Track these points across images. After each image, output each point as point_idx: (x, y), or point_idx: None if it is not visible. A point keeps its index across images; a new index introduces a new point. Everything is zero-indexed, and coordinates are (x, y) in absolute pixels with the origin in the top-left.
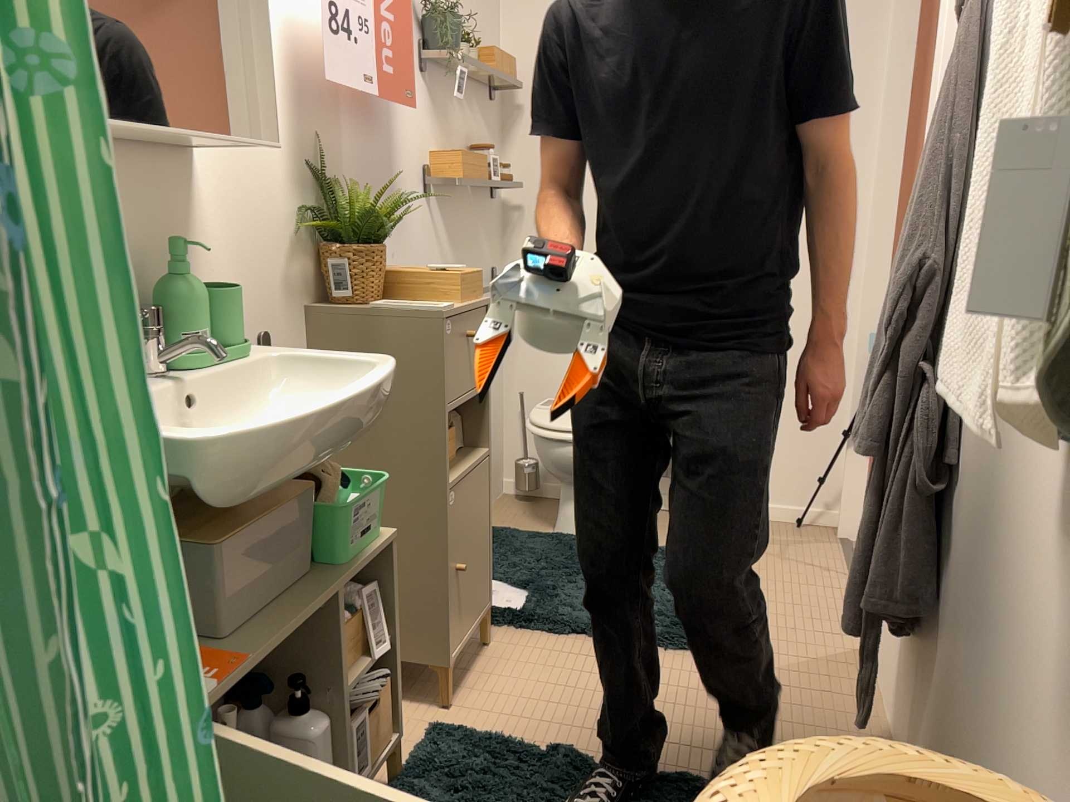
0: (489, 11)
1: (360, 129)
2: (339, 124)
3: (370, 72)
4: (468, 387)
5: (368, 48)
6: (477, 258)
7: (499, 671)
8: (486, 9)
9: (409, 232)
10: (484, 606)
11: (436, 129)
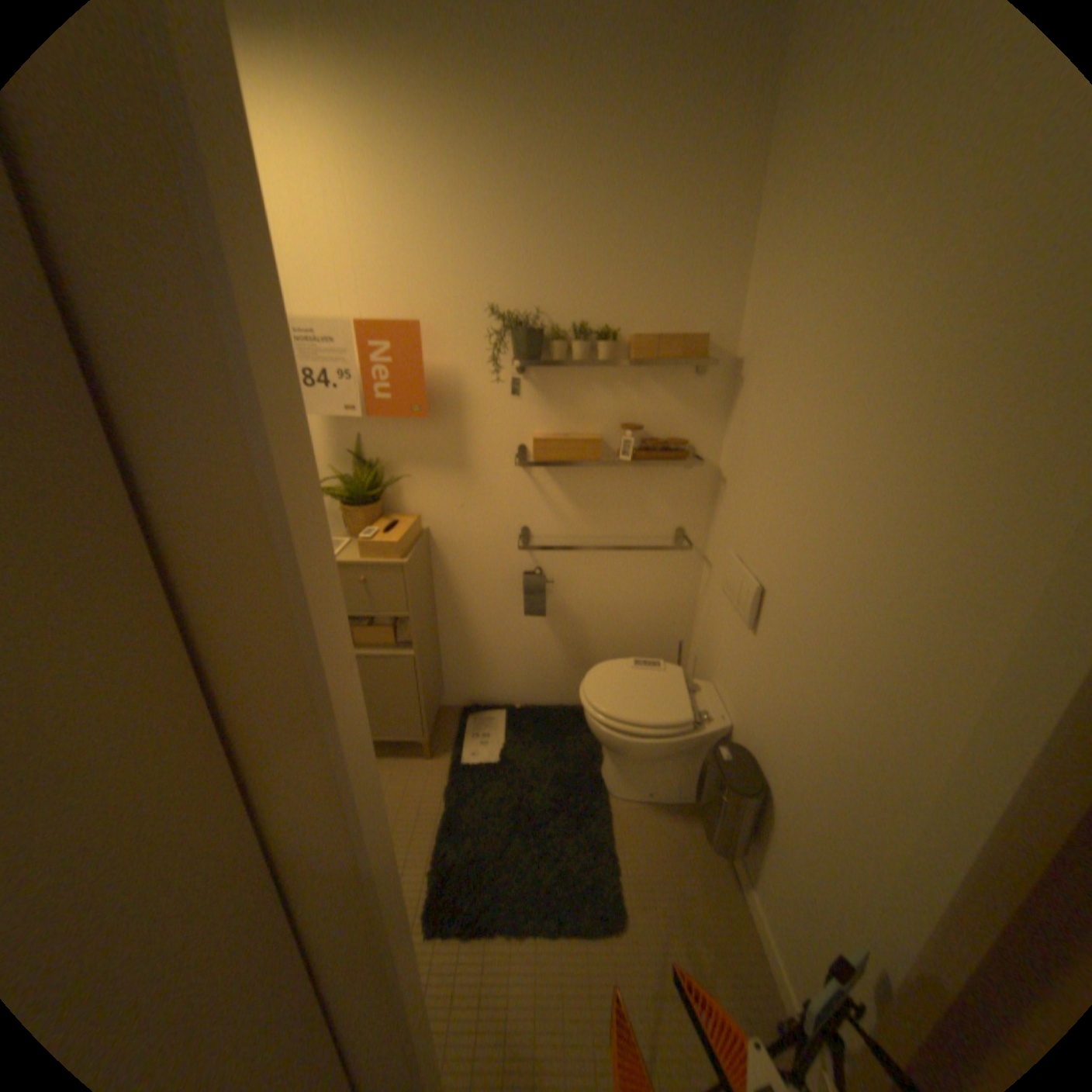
0: (708, 268)
1: (407, 423)
2: (378, 423)
3: (346, 399)
4: (364, 610)
5: (344, 383)
6: (632, 514)
7: (393, 772)
8: (699, 267)
9: (485, 489)
10: (408, 736)
11: (542, 410)
